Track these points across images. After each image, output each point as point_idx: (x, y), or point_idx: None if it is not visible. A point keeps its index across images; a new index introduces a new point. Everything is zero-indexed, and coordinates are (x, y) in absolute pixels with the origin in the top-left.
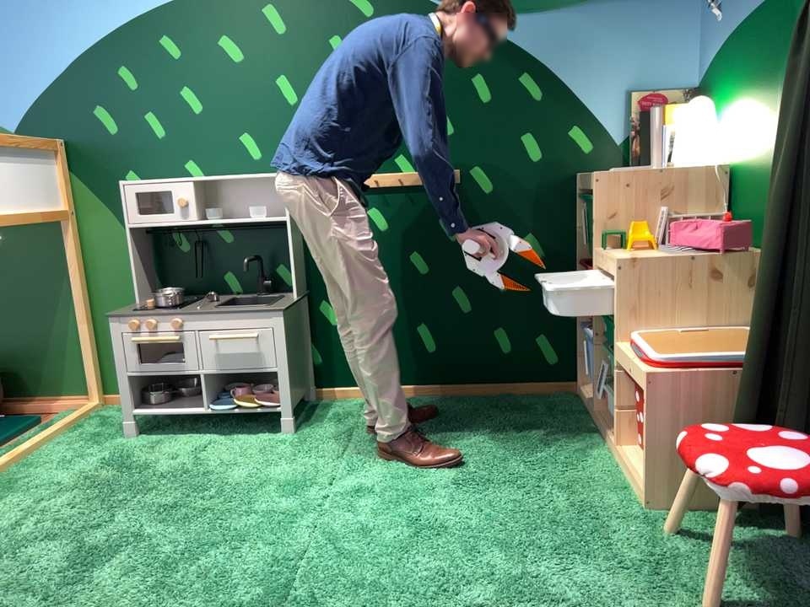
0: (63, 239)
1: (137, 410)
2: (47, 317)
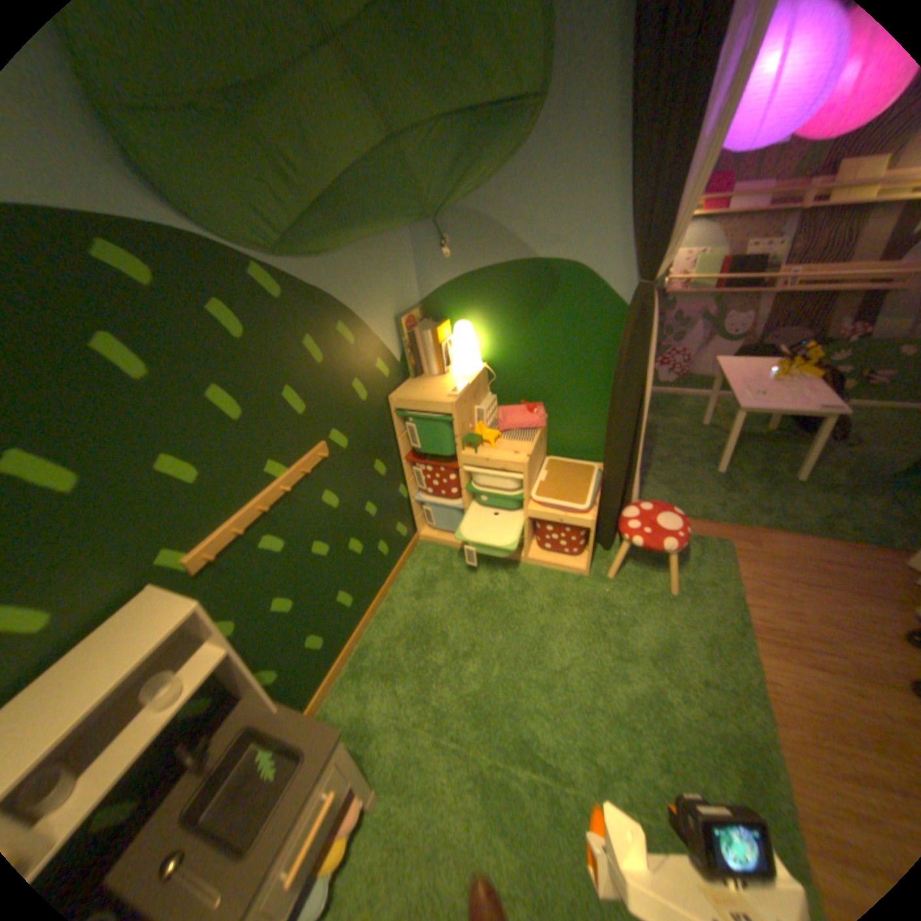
0: None
1: None
2: None
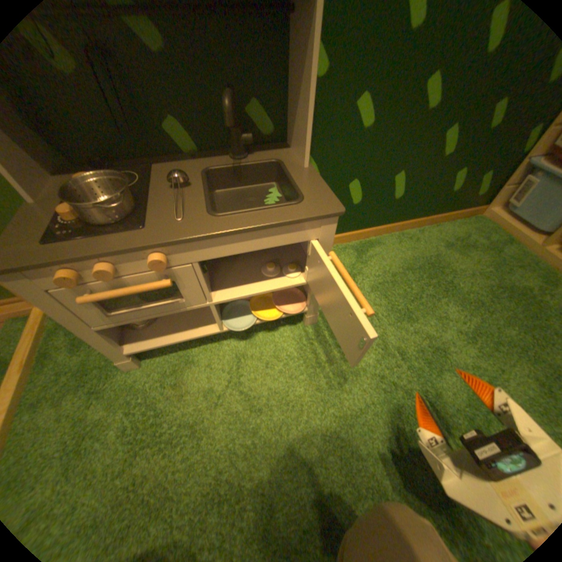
0: None
1: (130, 347)
2: None
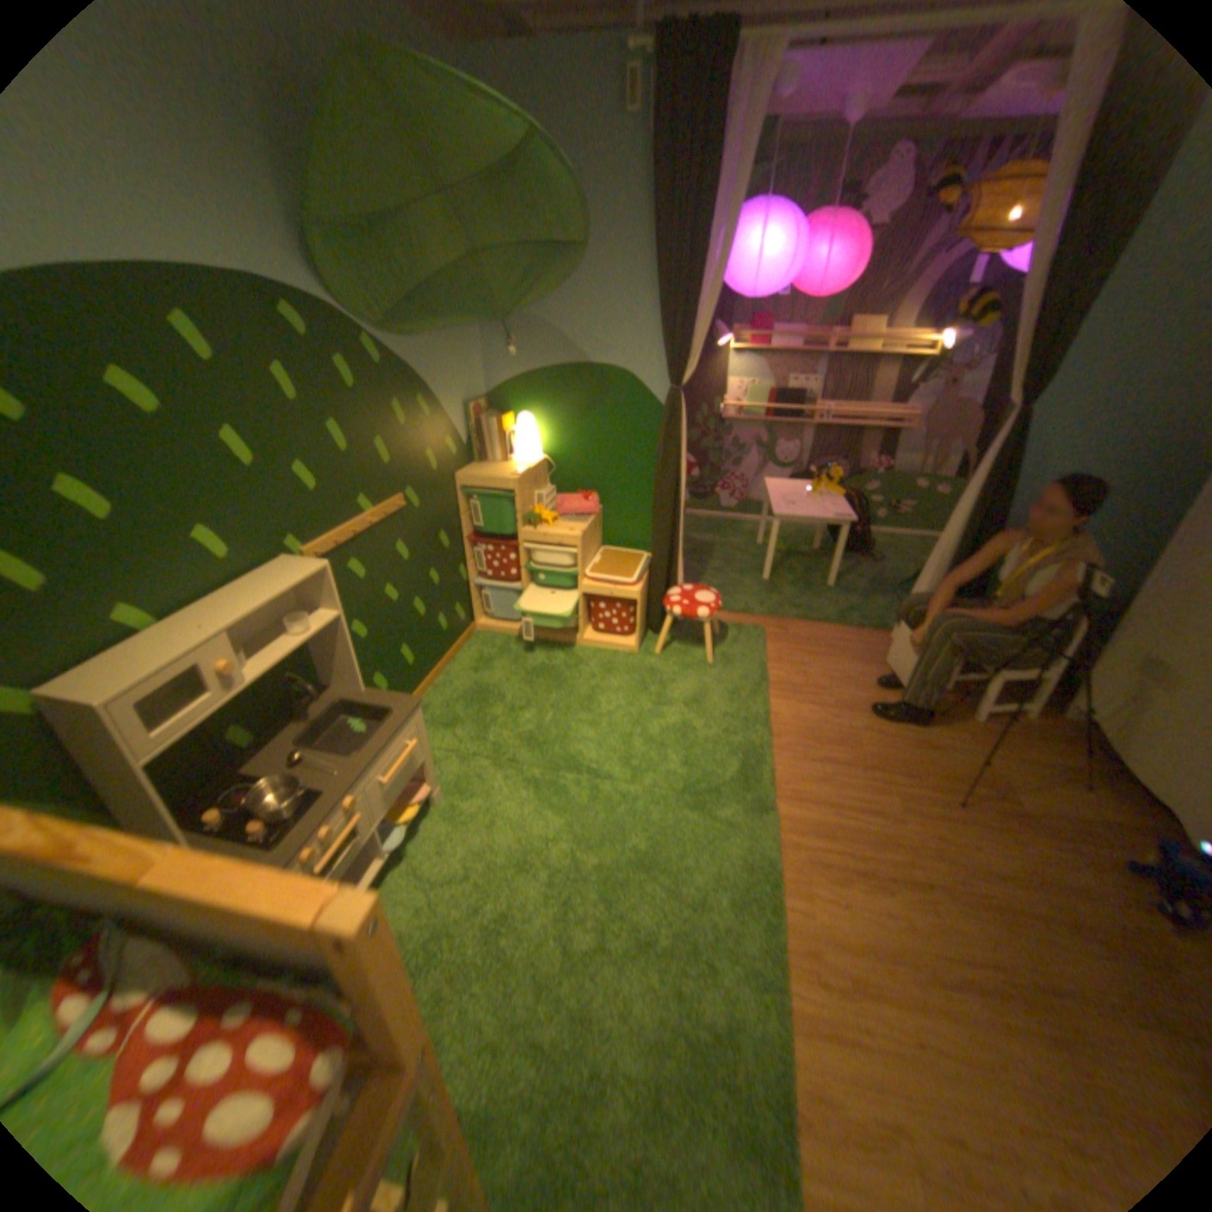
0: None
1: None
2: None
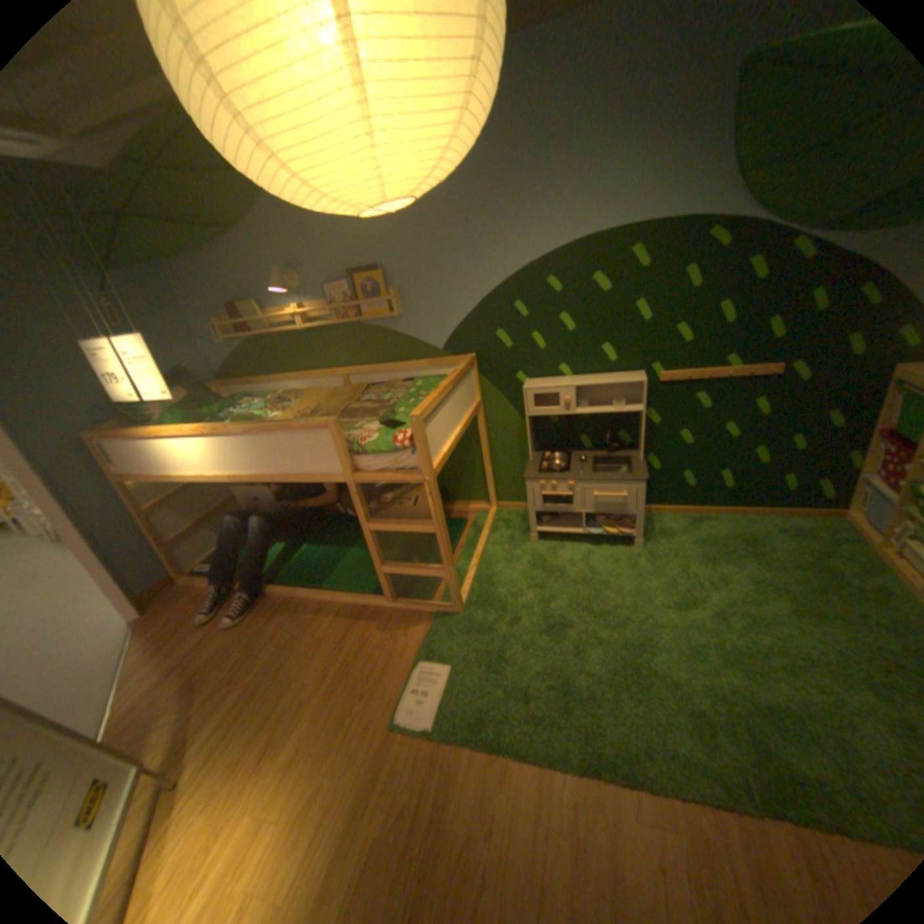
0: (476, 418)
1: (538, 529)
2: (463, 460)
